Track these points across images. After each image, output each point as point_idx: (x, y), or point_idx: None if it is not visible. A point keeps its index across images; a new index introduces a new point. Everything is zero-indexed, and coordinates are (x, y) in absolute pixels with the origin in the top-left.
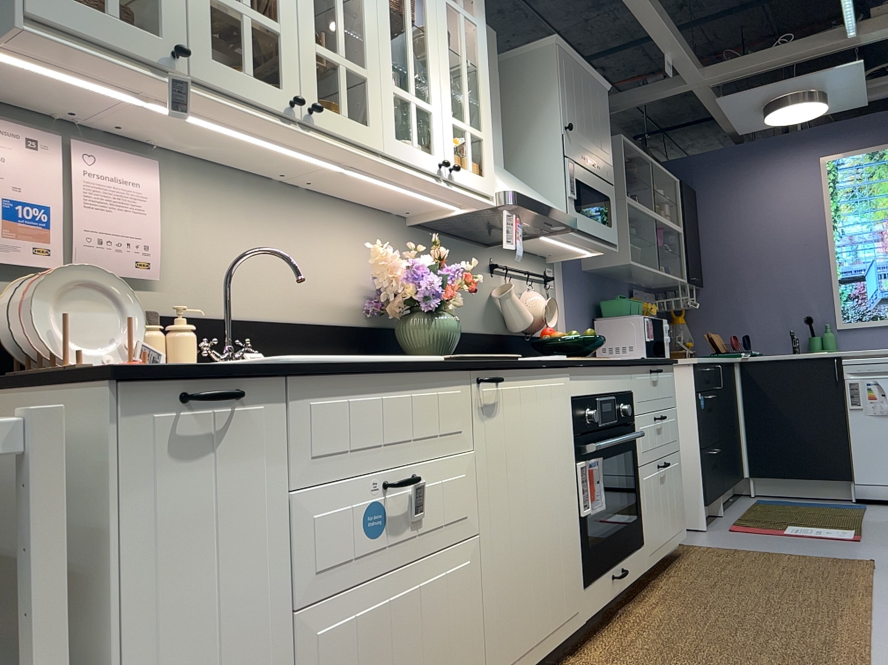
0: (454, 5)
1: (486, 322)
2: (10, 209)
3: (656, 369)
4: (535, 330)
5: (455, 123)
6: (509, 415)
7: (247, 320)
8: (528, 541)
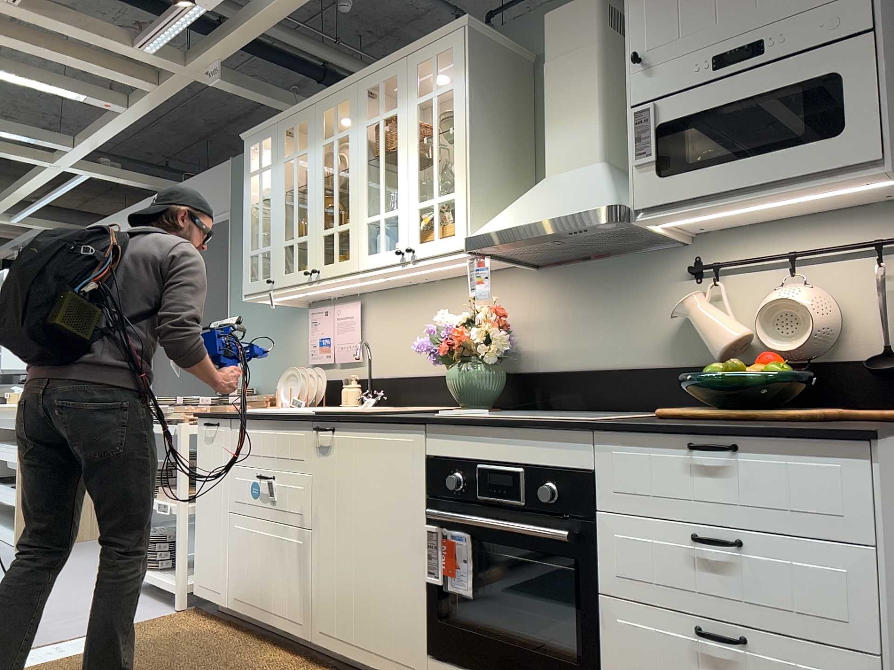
0: (425, 97)
1: (671, 350)
2: (319, 342)
3: (722, 443)
4: (783, 354)
5: (419, 206)
6: (340, 456)
7: (400, 377)
8: (352, 561)
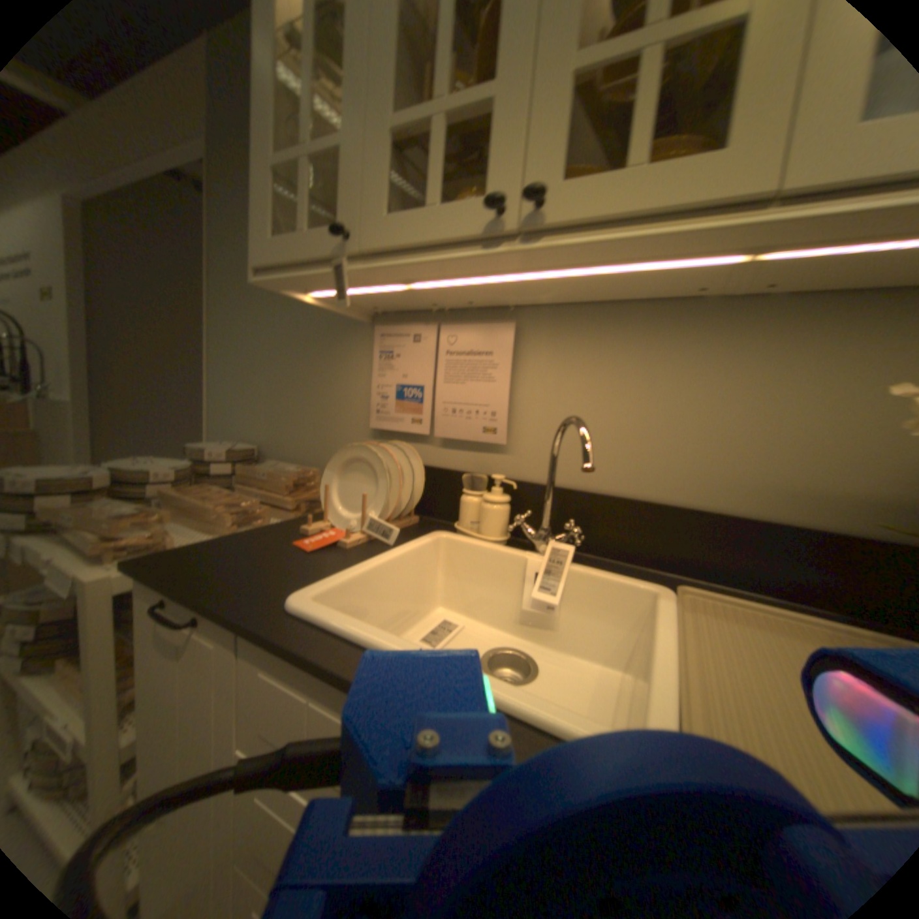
0: None
1: None
2: (404, 390)
3: None
4: None
5: None
6: None
7: (617, 495)
8: None
